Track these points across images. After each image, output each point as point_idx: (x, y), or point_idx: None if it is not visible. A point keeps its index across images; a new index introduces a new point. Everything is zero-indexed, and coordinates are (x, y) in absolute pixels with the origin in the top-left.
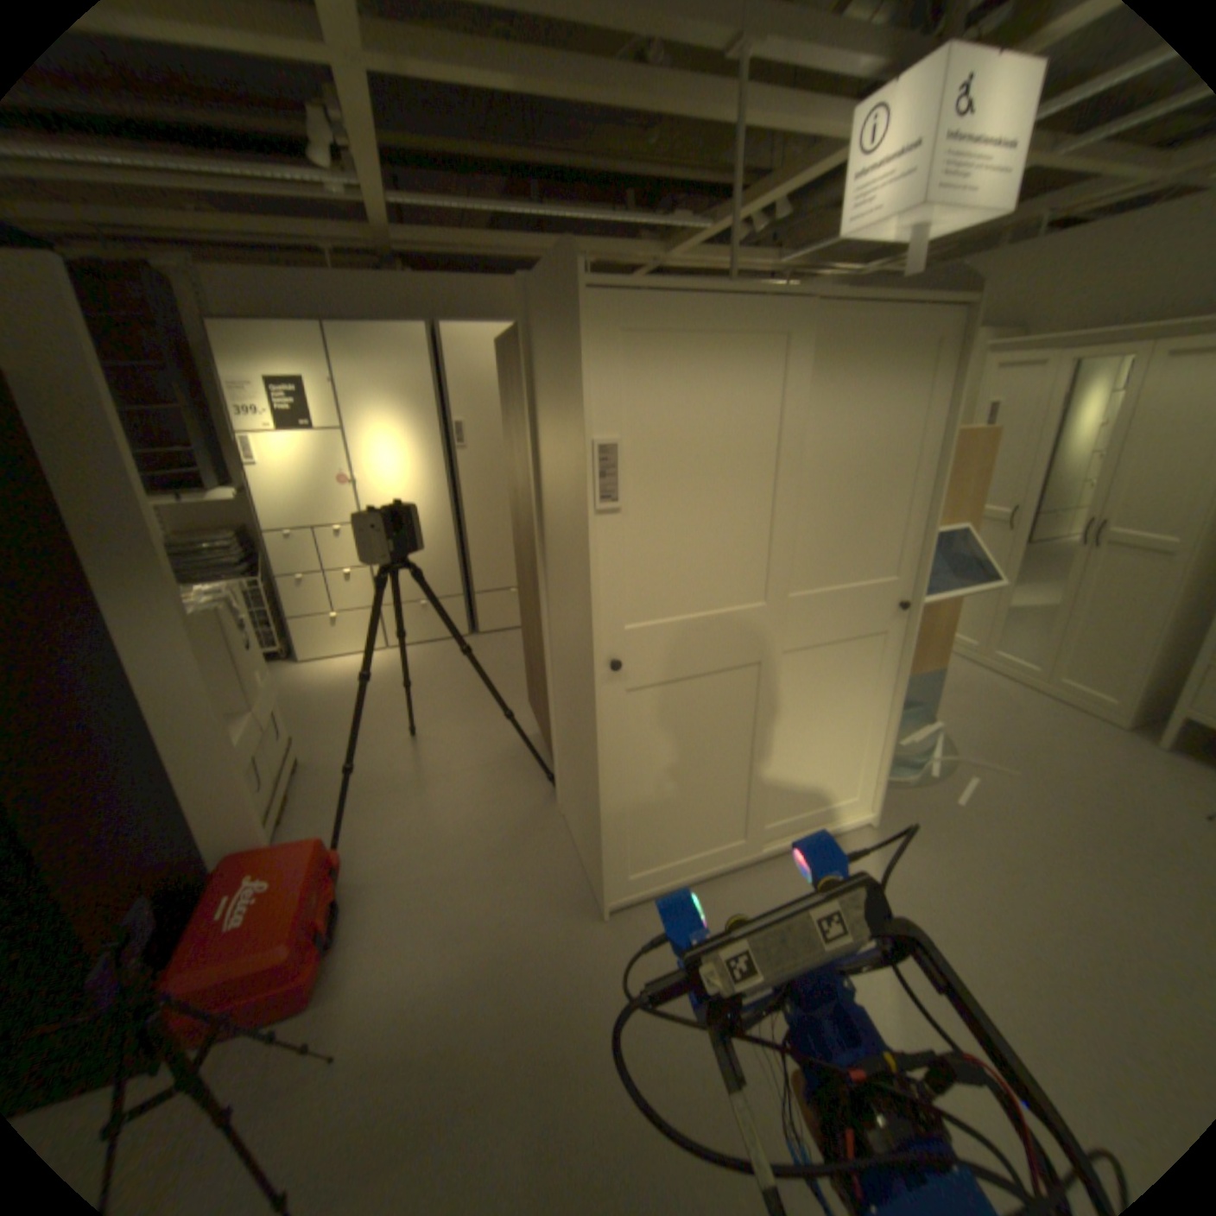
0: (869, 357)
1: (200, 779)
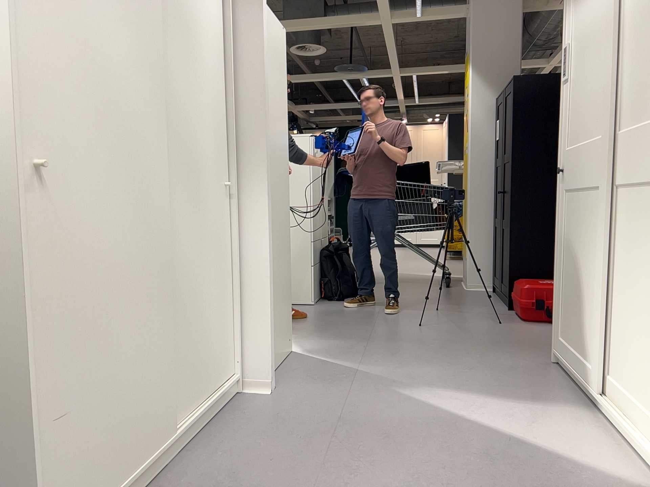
0: None
1: None
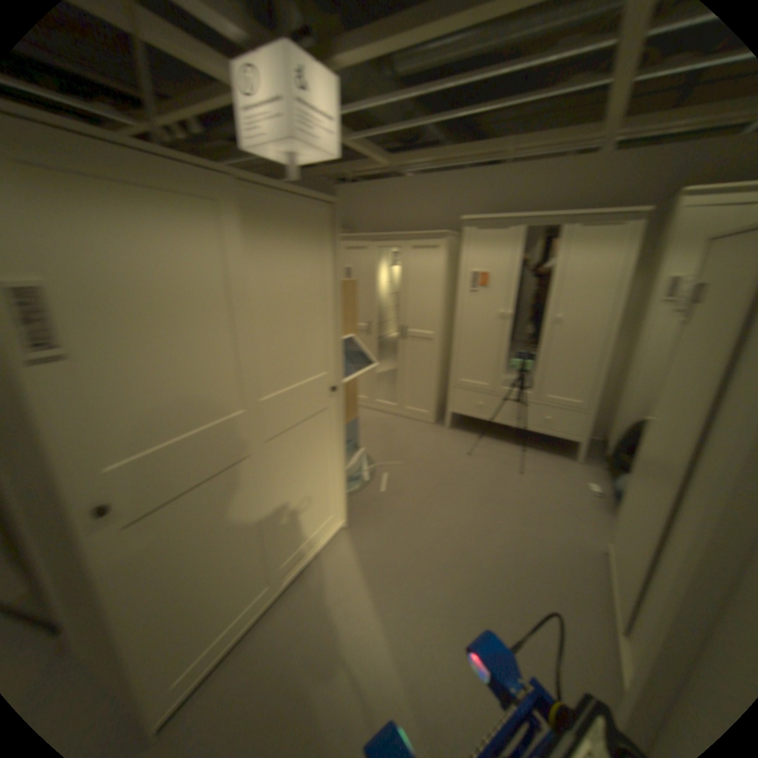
0: (284, 227)
1: None
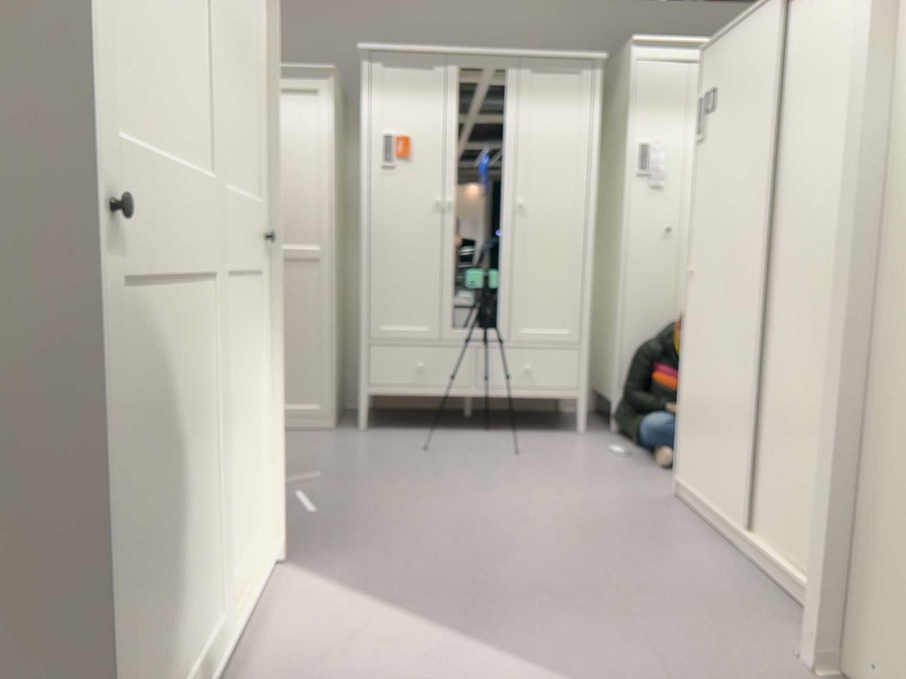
0: None
1: None
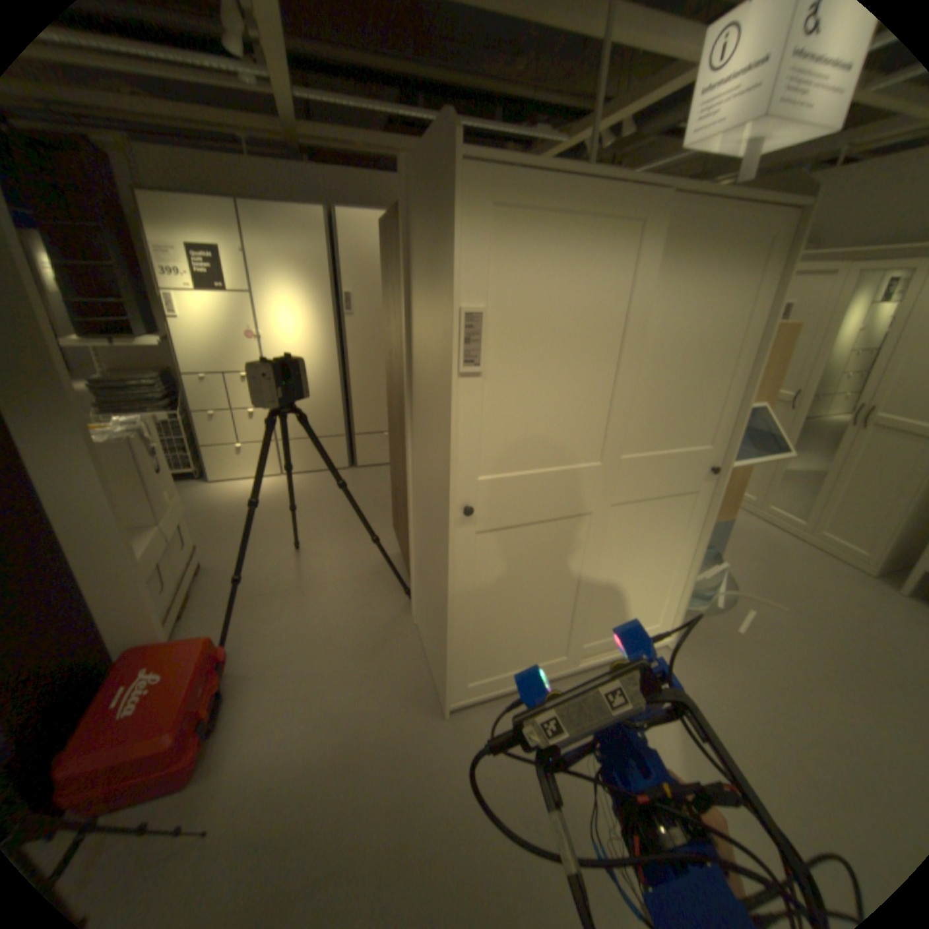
0: (711, 249)
1: (105, 584)
